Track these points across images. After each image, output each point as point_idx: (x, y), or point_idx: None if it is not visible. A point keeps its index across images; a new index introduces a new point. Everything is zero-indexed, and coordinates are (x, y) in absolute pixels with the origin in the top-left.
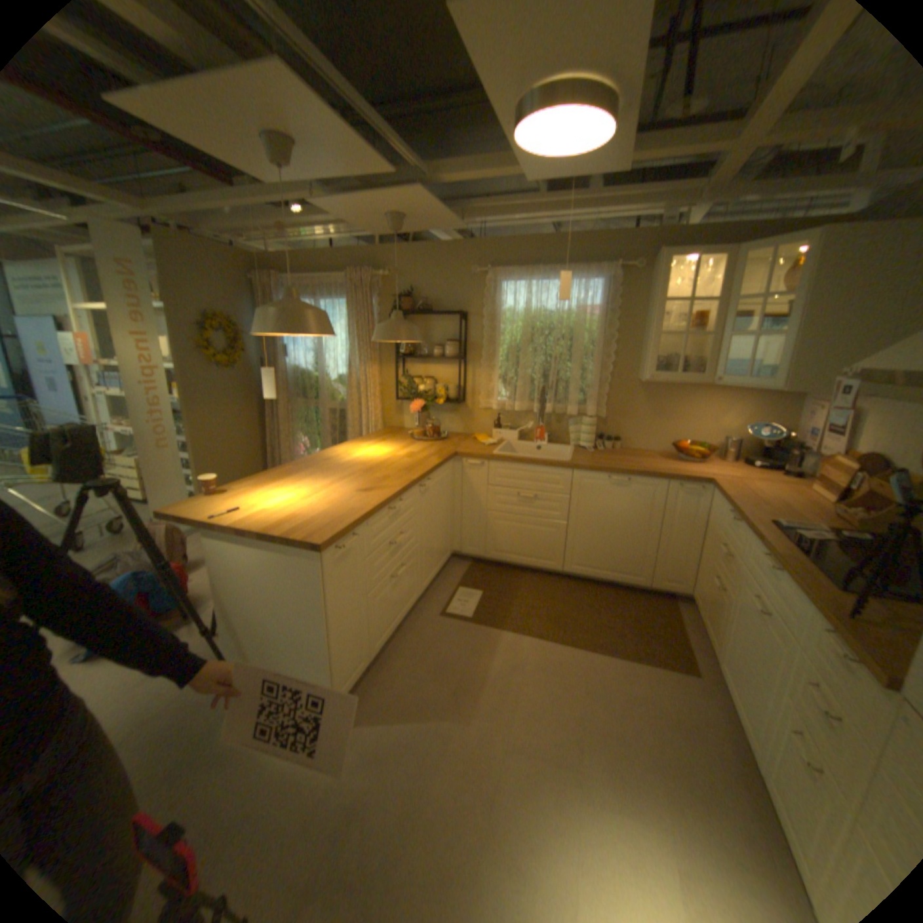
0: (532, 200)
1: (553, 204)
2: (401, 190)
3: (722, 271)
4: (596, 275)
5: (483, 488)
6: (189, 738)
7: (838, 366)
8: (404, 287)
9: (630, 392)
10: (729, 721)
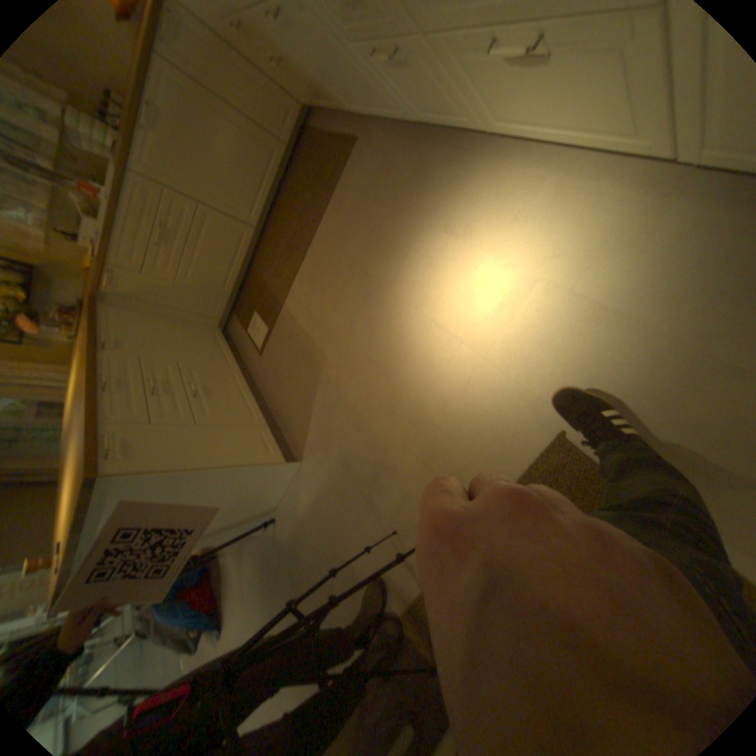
0: None
1: None
2: None
3: None
4: None
5: (145, 276)
6: (279, 563)
7: None
8: None
9: None
10: (387, 125)
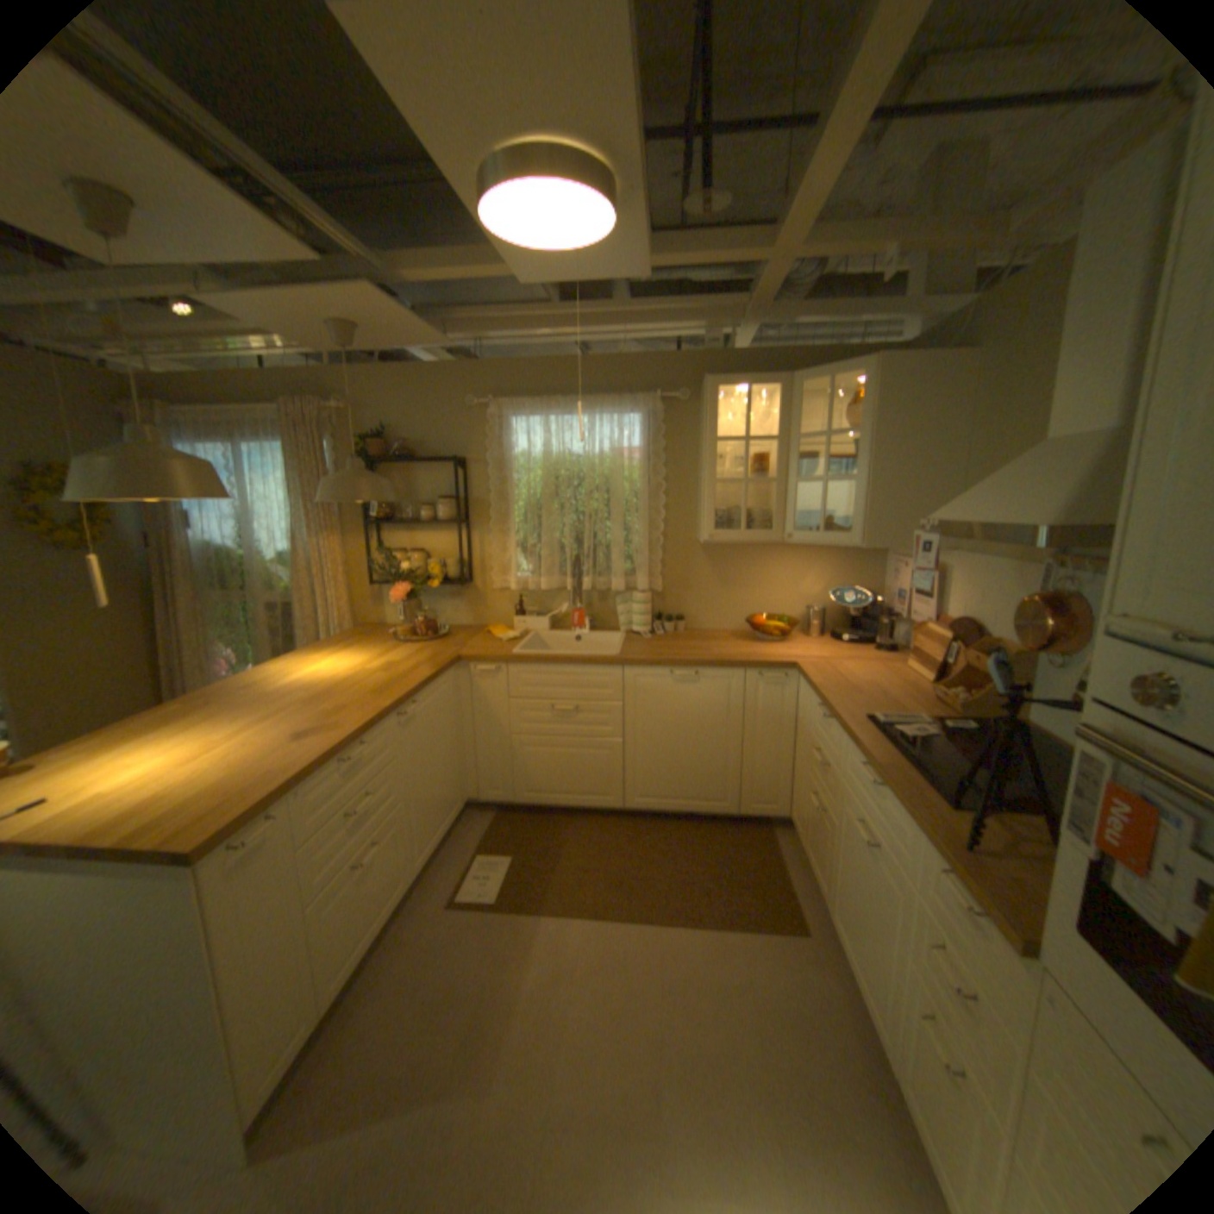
0: (538, 312)
1: (567, 319)
2: (339, 288)
3: (778, 405)
4: (631, 410)
5: (503, 703)
6: None
7: (915, 516)
8: (372, 424)
9: (689, 557)
10: (849, 996)
